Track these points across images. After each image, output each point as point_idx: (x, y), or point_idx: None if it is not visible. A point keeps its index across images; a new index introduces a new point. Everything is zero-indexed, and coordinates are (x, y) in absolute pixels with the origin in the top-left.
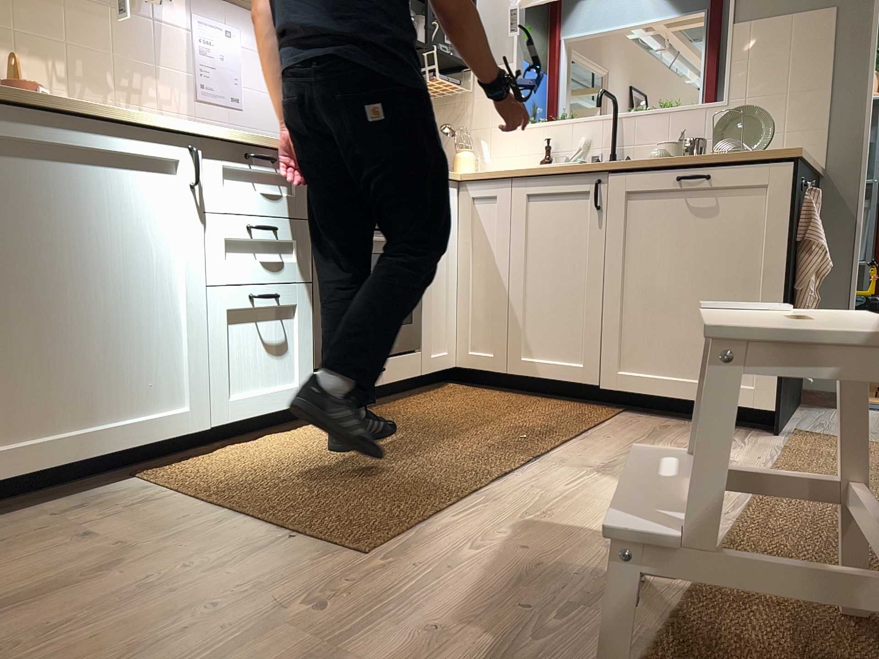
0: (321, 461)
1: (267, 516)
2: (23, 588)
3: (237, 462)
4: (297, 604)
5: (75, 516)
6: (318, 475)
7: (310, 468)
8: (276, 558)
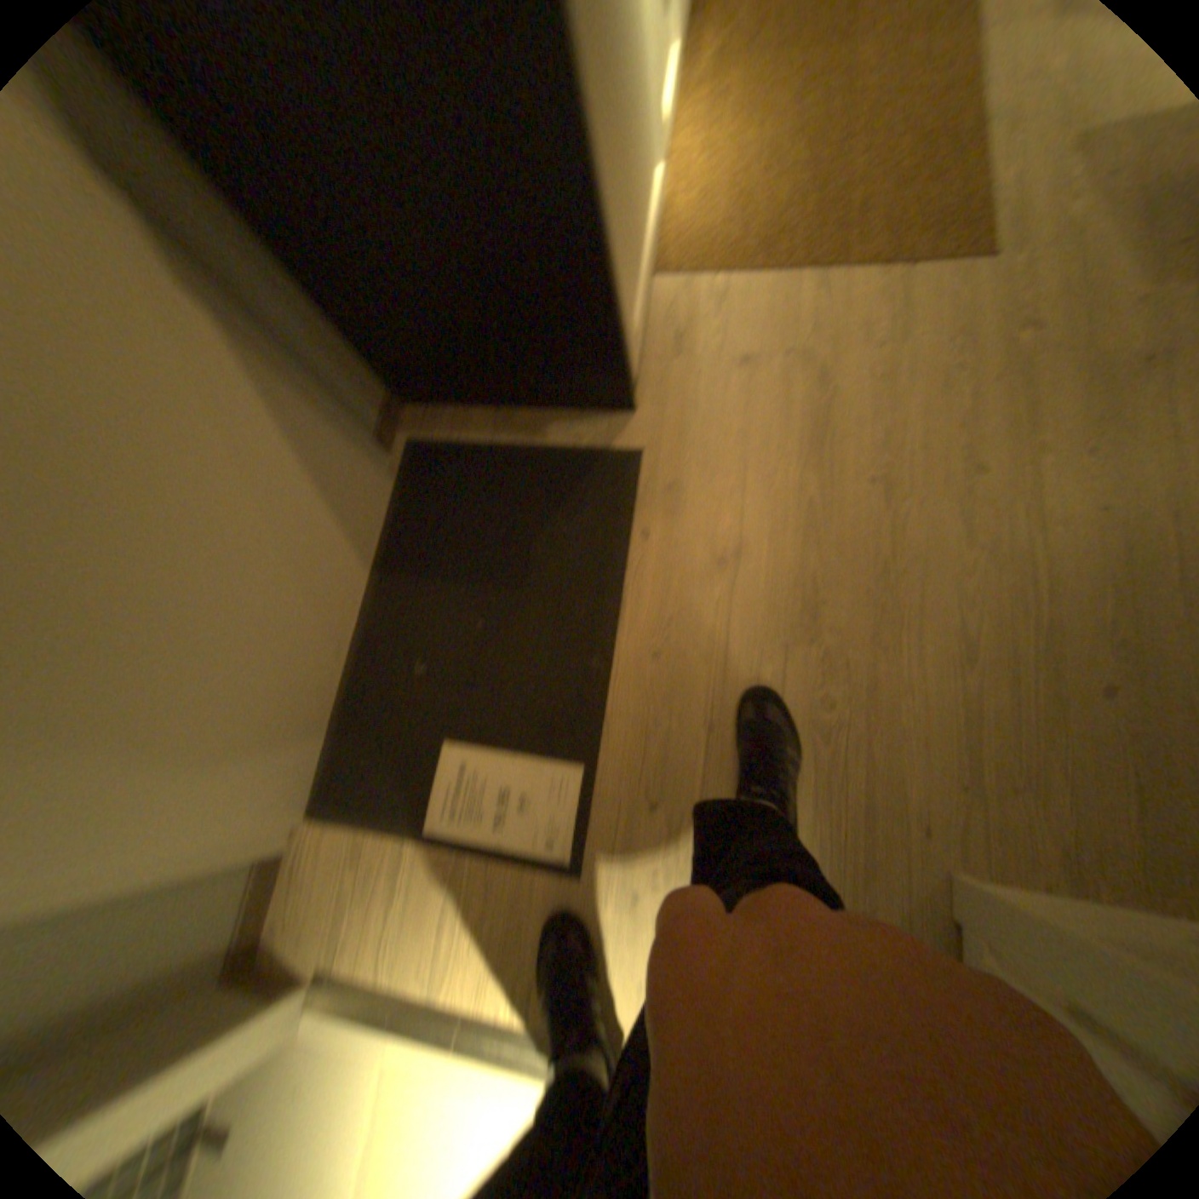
0: (785, 154)
1: (862, 257)
2: (797, 425)
3: (714, 203)
4: (1015, 328)
5: (694, 347)
6: (815, 177)
7: (795, 172)
8: (944, 297)
